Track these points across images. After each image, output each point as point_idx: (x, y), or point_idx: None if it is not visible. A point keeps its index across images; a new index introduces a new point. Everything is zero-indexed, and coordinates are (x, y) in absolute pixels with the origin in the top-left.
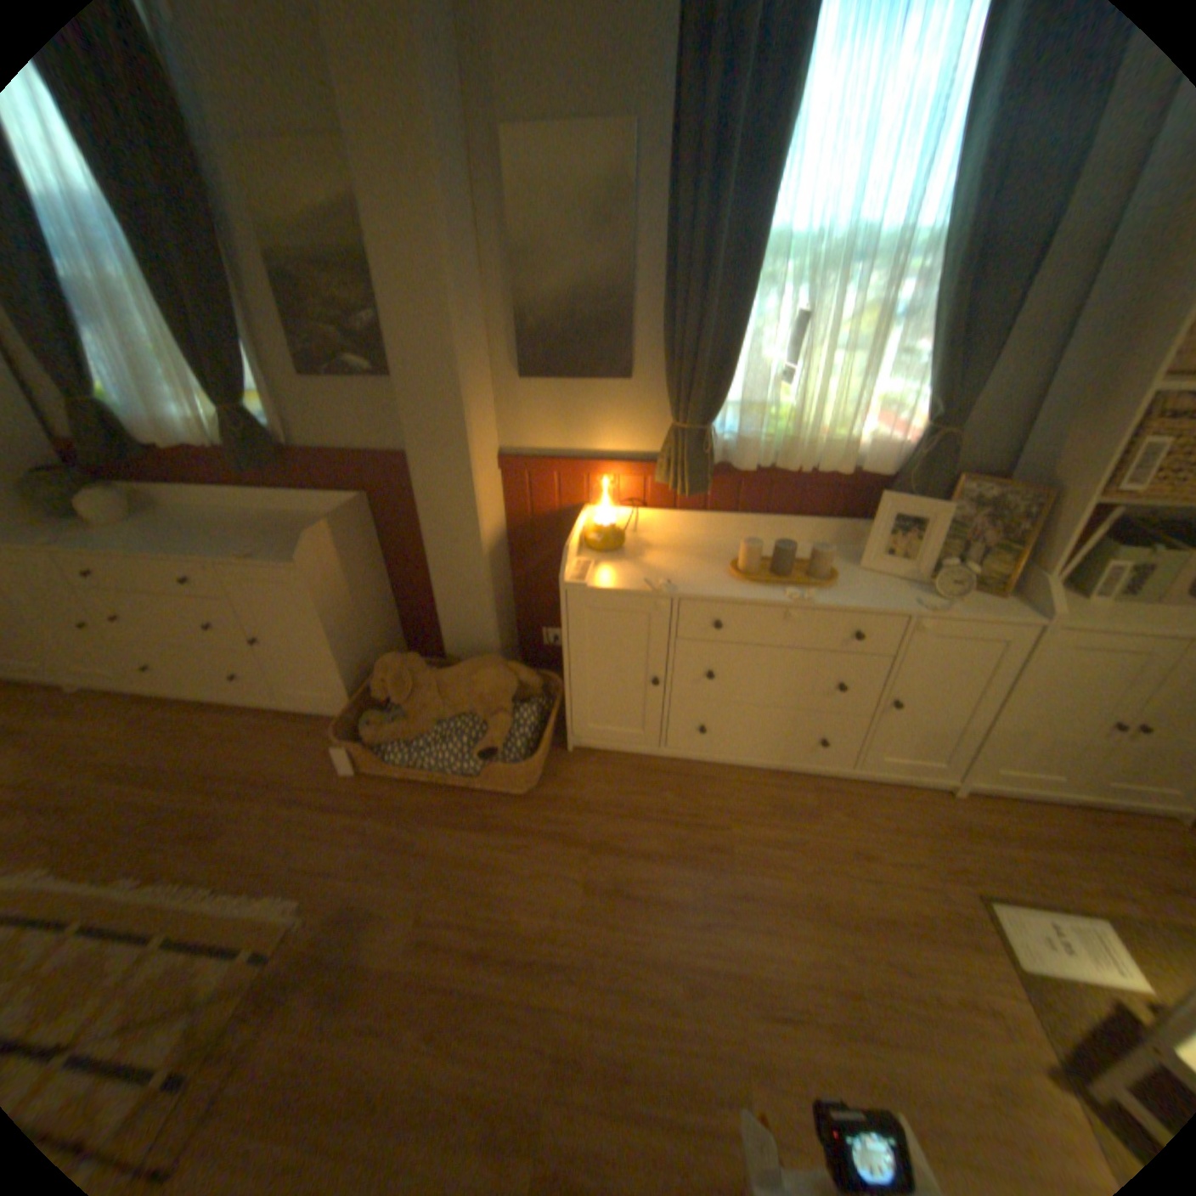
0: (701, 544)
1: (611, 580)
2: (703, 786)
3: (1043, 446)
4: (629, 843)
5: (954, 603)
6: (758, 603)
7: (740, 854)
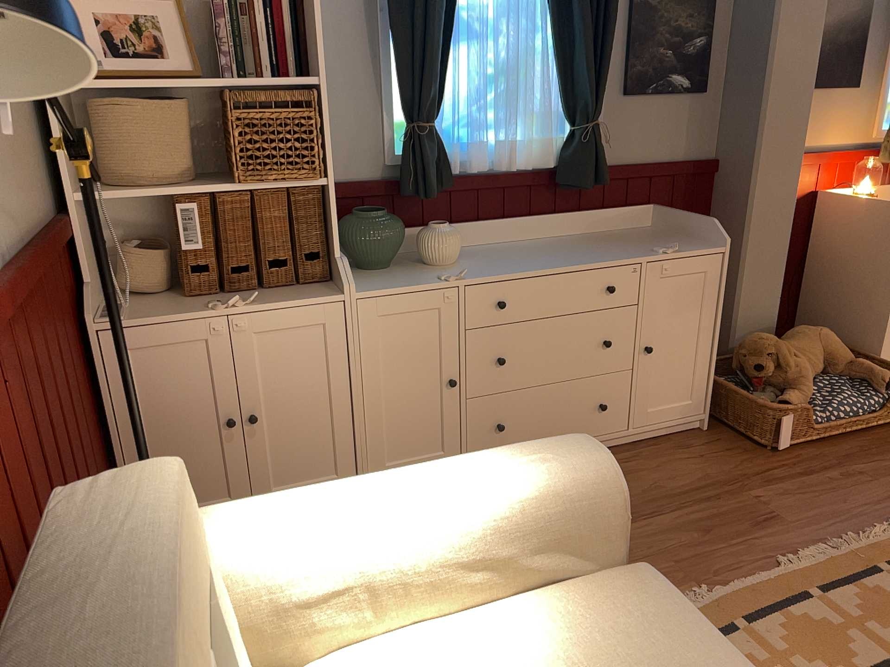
0: None
1: None
2: None
3: None
4: None
5: None
6: None
7: None
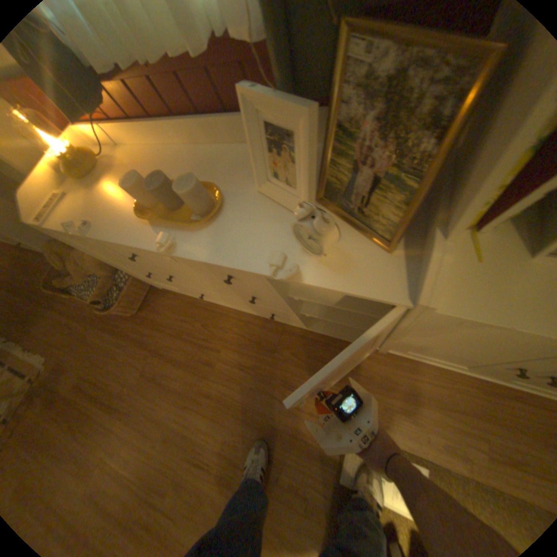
0: (150, 158)
1: (58, 218)
2: (217, 321)
3: None
4: (167, 353)
5: (311, 262)
6: (140, 248)
7: (217, 370)
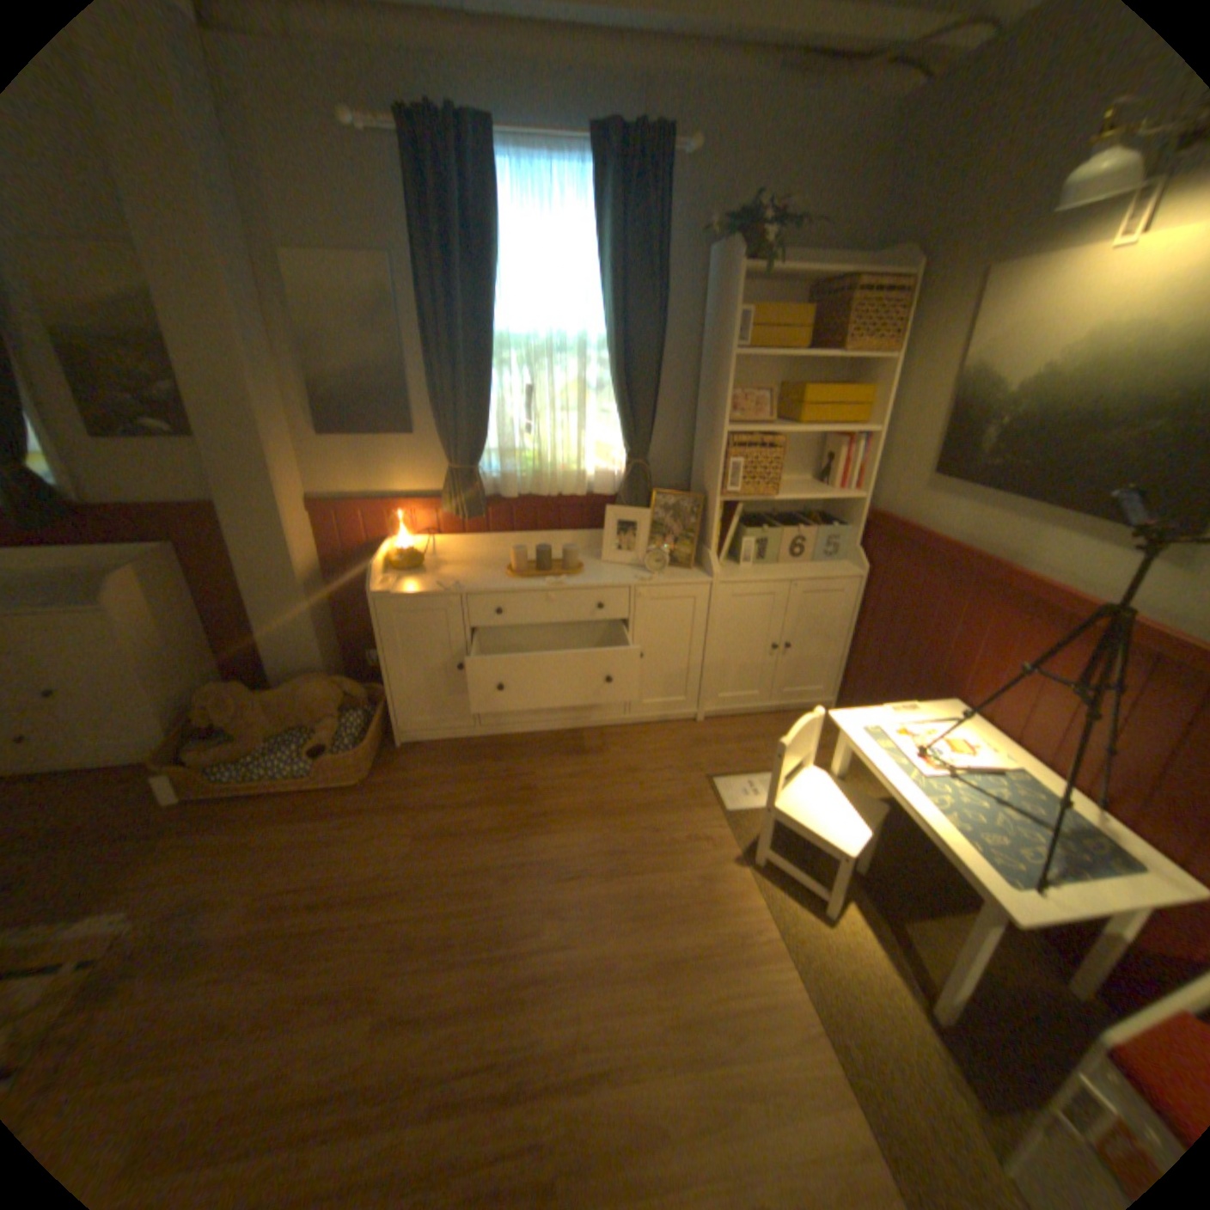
0: (488, 559)
1: (411, 588)
2: (513, 750)
3: (697, 471)
4: (451, 800)
5: (657, 576)
6: (526, 591)
7: (540, 788)
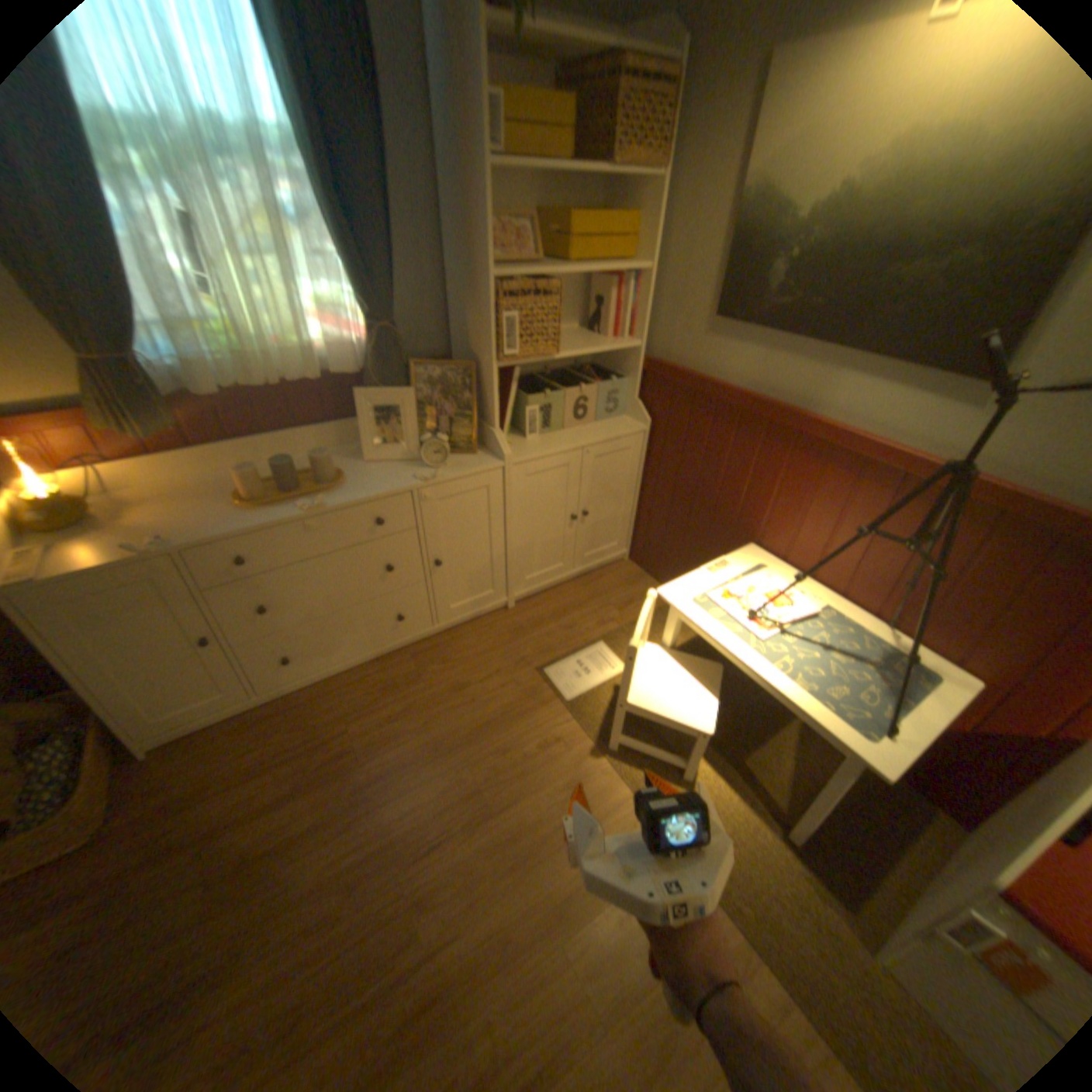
0: (197, 483)
1: (74, 561)
2: (310, 709)
3: (458, 329)
4: (245, 808)
5: (440, 469)
6: (271, 526)
7: (359, 748)
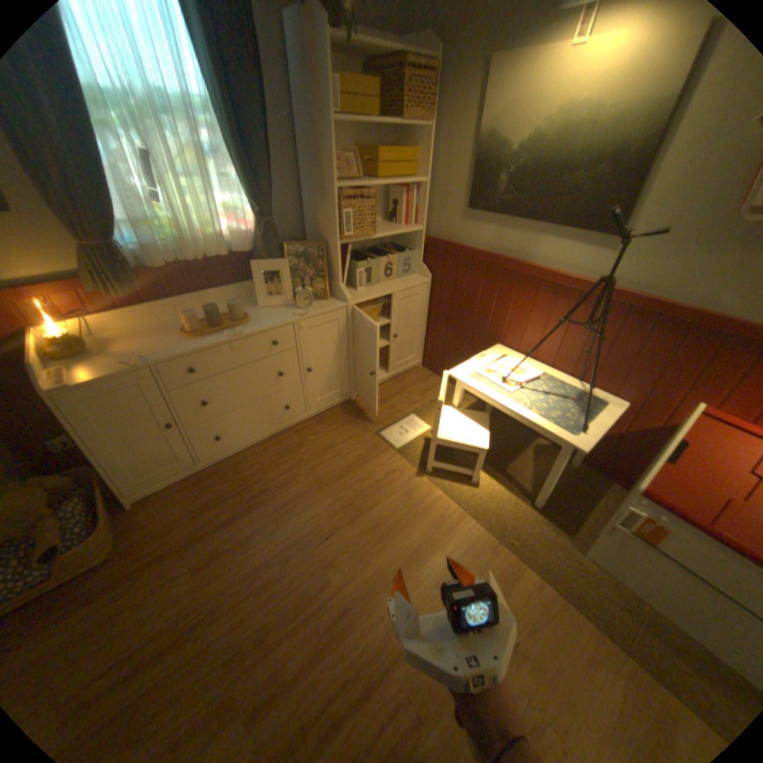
0: (153, 326)
1: (90, 373)
2: (235, 469)
3: (311, 222)
4: (206, 527)
5: (309, 309)
6: (211, 347)
7: (272, 487)
